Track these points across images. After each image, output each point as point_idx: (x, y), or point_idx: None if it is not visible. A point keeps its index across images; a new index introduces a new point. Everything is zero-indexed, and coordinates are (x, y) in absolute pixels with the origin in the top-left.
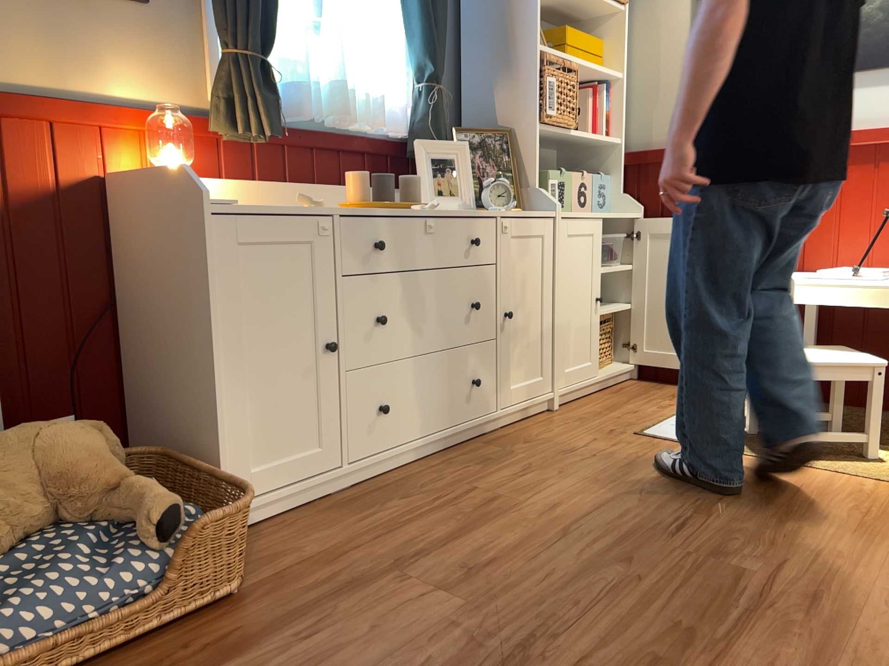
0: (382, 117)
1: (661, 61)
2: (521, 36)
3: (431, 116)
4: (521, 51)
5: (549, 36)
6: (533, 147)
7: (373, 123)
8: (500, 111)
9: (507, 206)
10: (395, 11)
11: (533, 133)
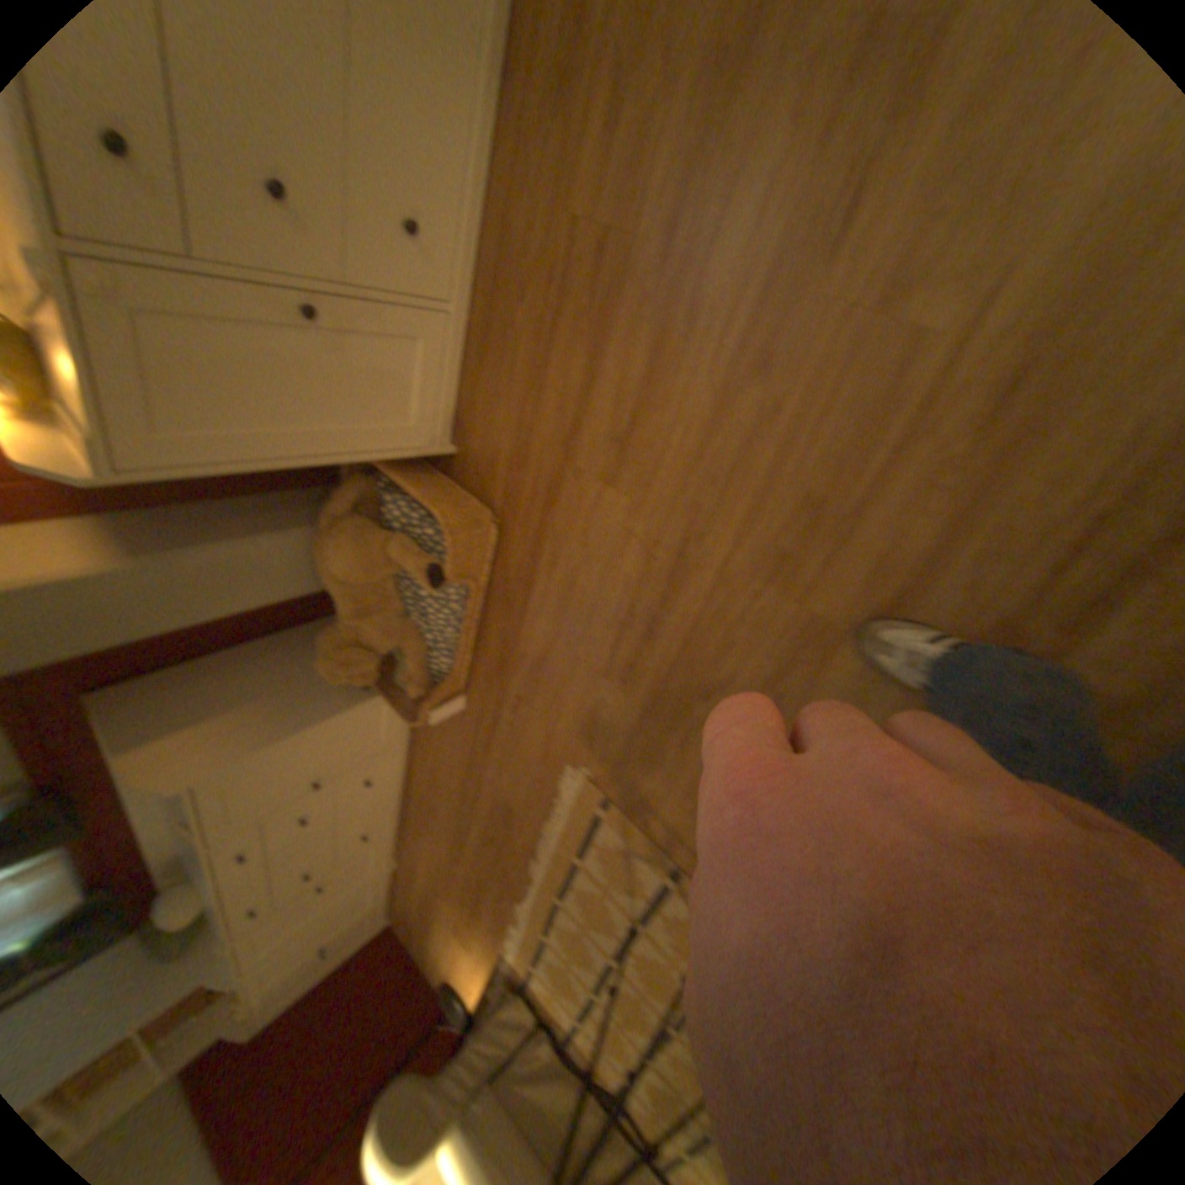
0: None
1: None
2: None
3: None
4: None
5: None
6: None
7: None
8: None
9: None
10: None
11: None
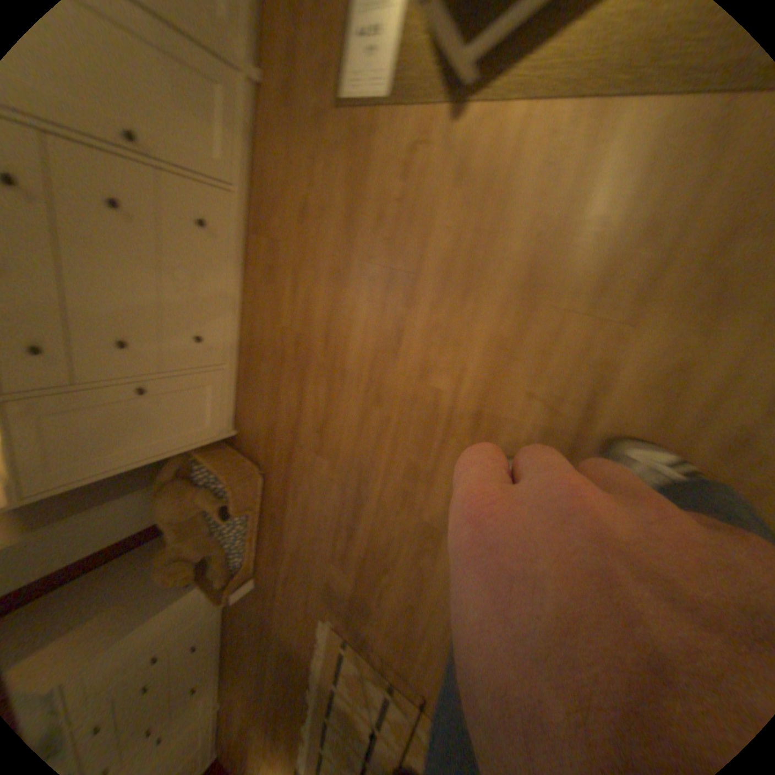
0: None
1: None
2: None
3: None
4: None
5: None
6: None
7: None
8: None
9: None
10: None
11: None
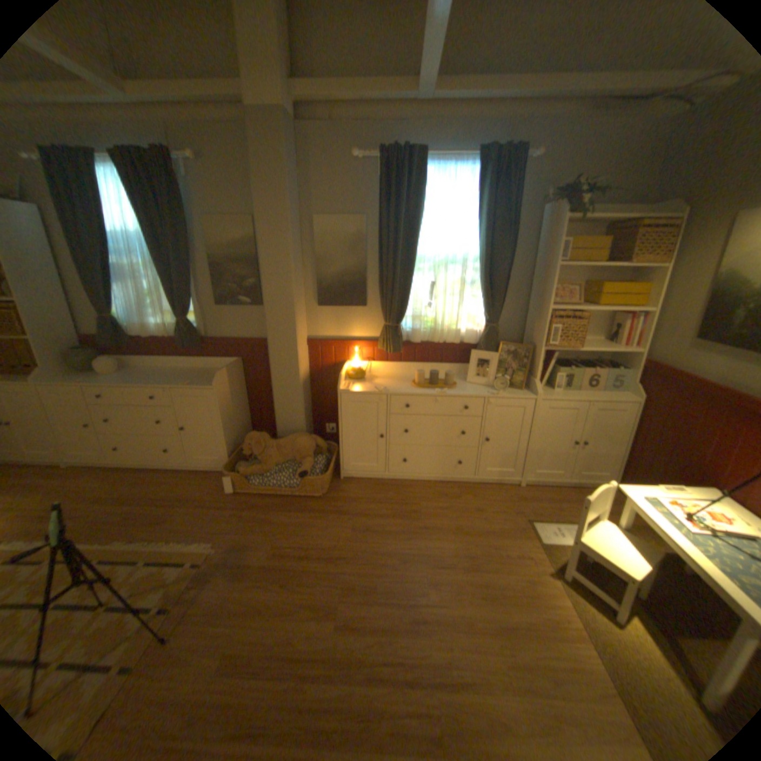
0: (465, 334)
1: (685, 304)
2: (545, 299)
3: (484, 338)
4: (544, 307)
5: (595, 284)
6: (539, 359)
7: (452, 341)
8: (534, 333)
9: (503, 389)
10: (476, 288)
11: (540, 352)
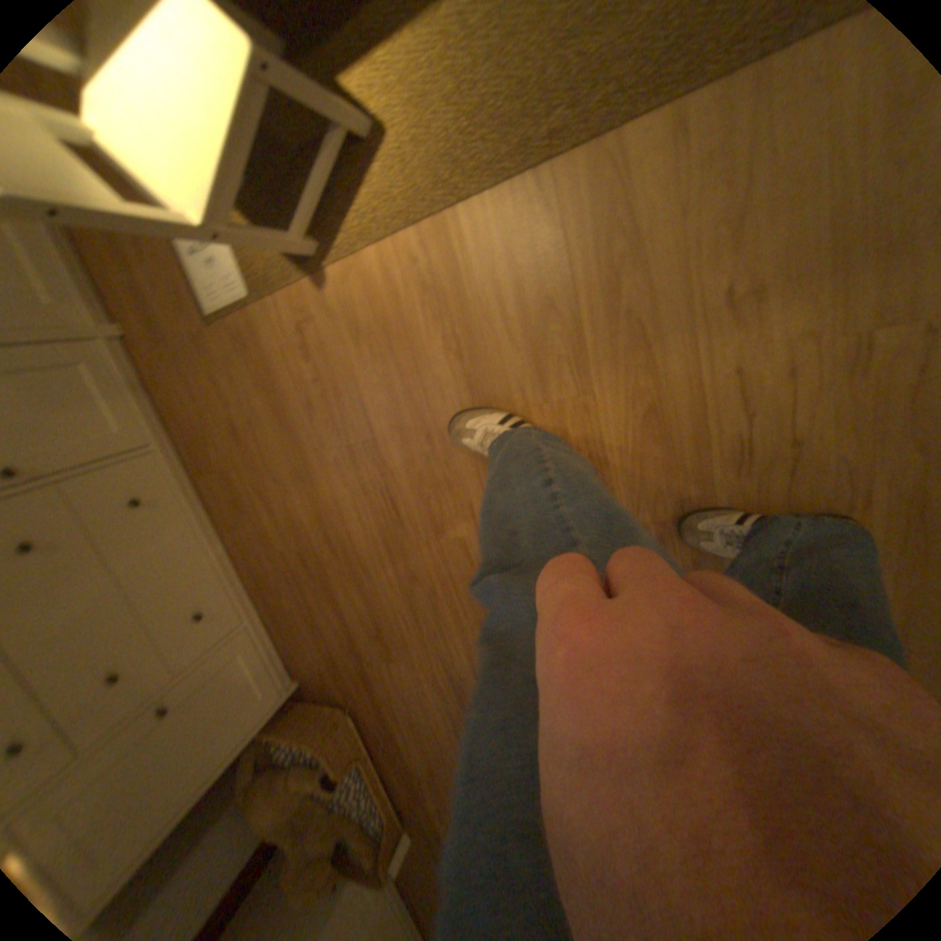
0: None
1: None
2: None
3: None
4: None
5: None
6: None
7: None
8: None
9: None
10: None
11: None
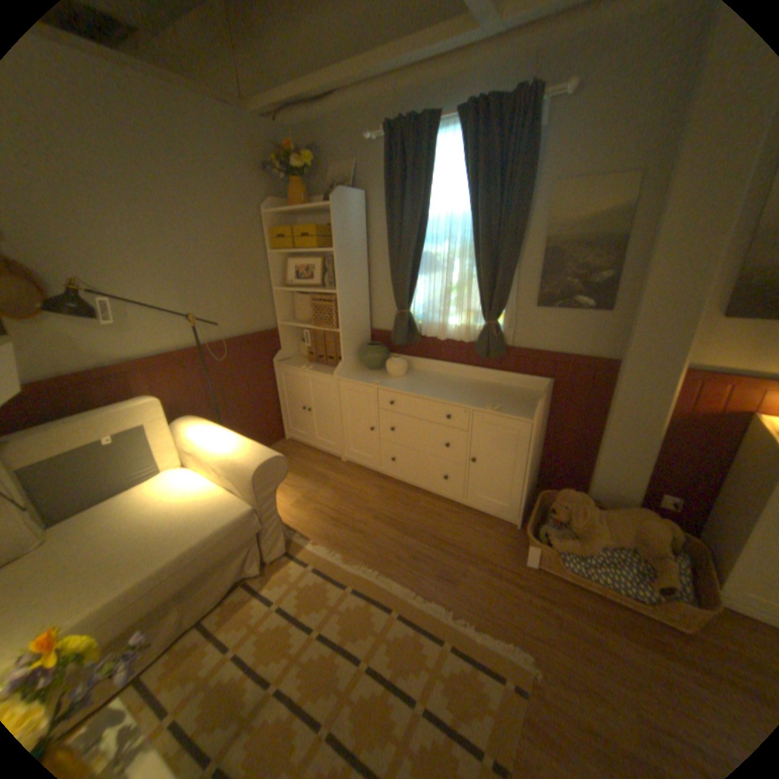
0: None
1: None
2: None
3: None
4: None
5: None
6: None
7: None
8: None
9: None
10: None
11: None
